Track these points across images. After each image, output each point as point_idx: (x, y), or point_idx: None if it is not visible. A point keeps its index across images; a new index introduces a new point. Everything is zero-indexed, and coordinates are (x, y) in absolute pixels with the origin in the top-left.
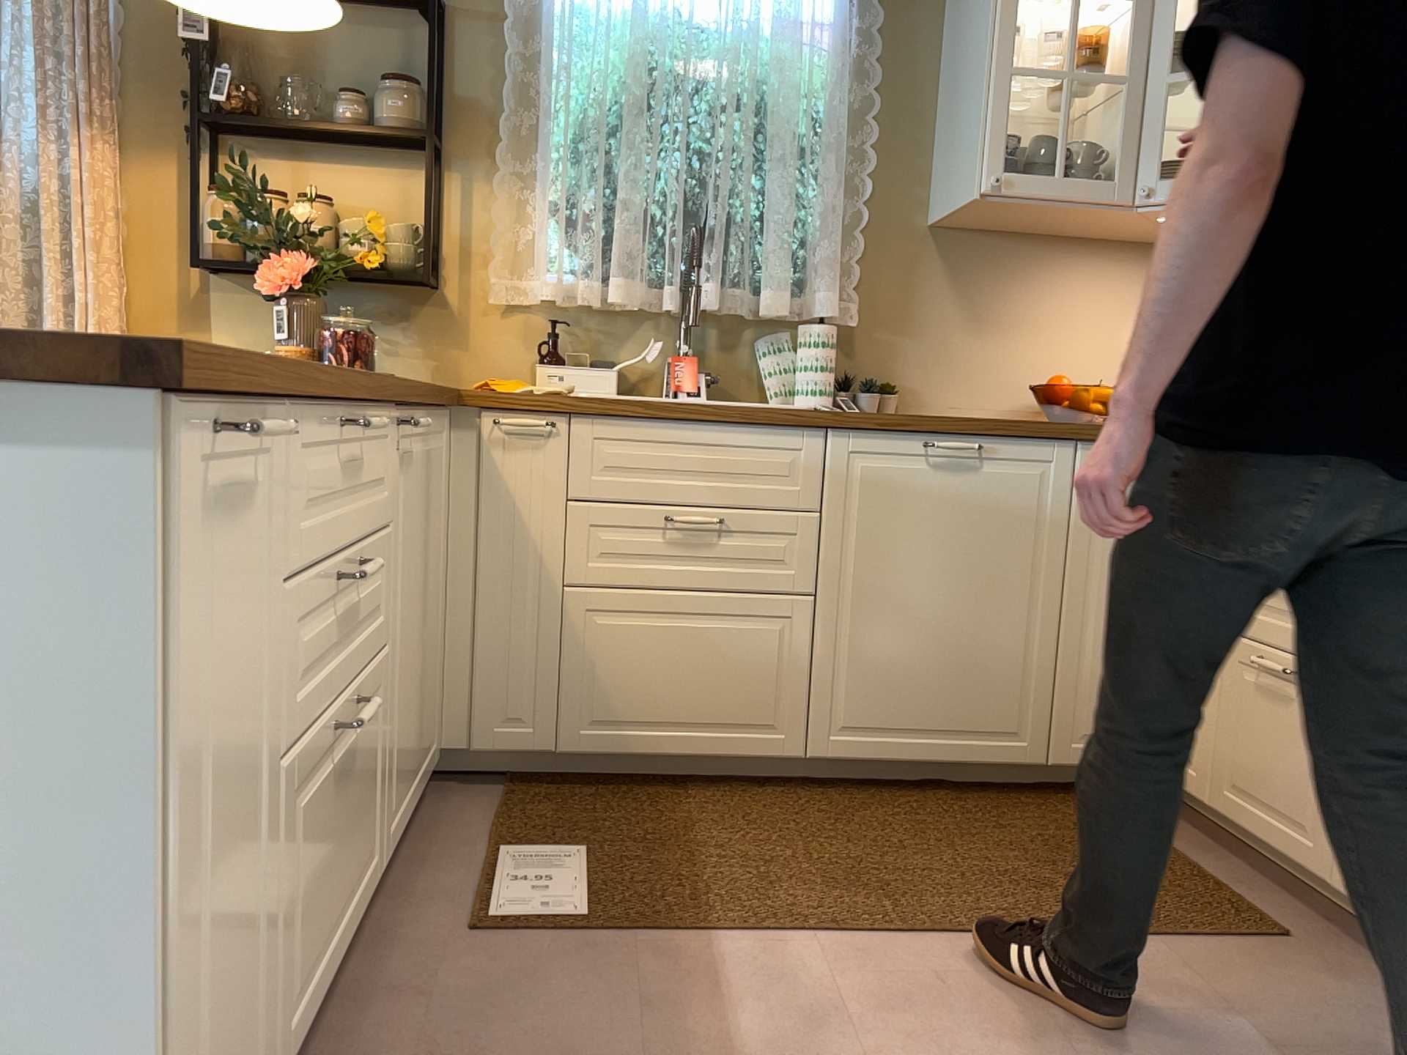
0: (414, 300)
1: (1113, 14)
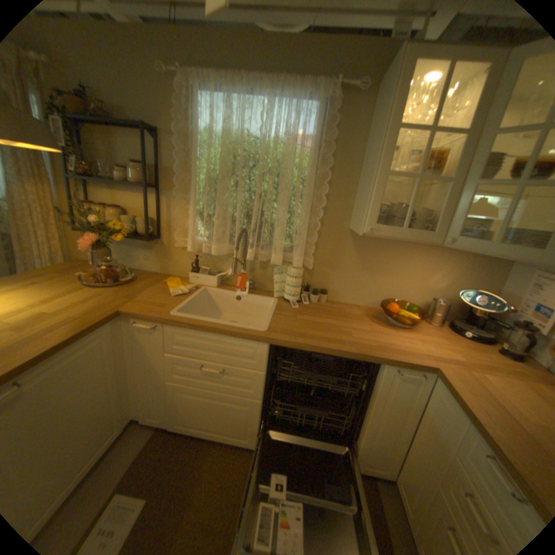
0: (152, 242)
1: (457, 135)
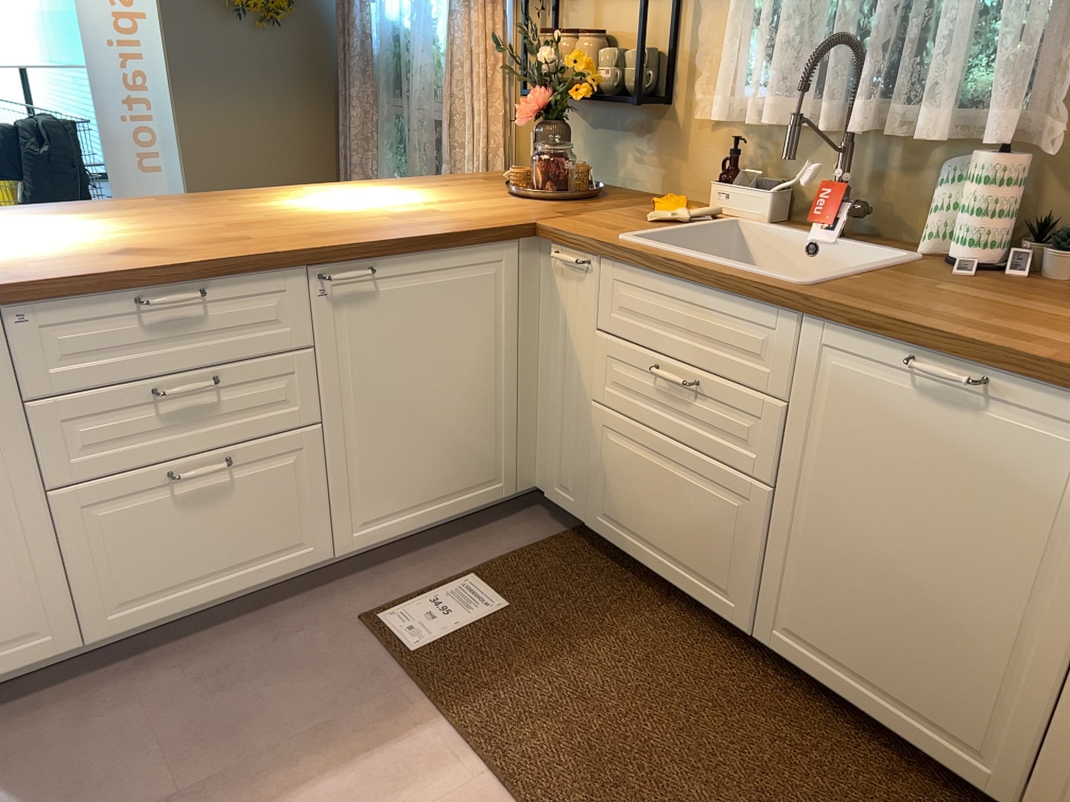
0: (652, 117)
1: None
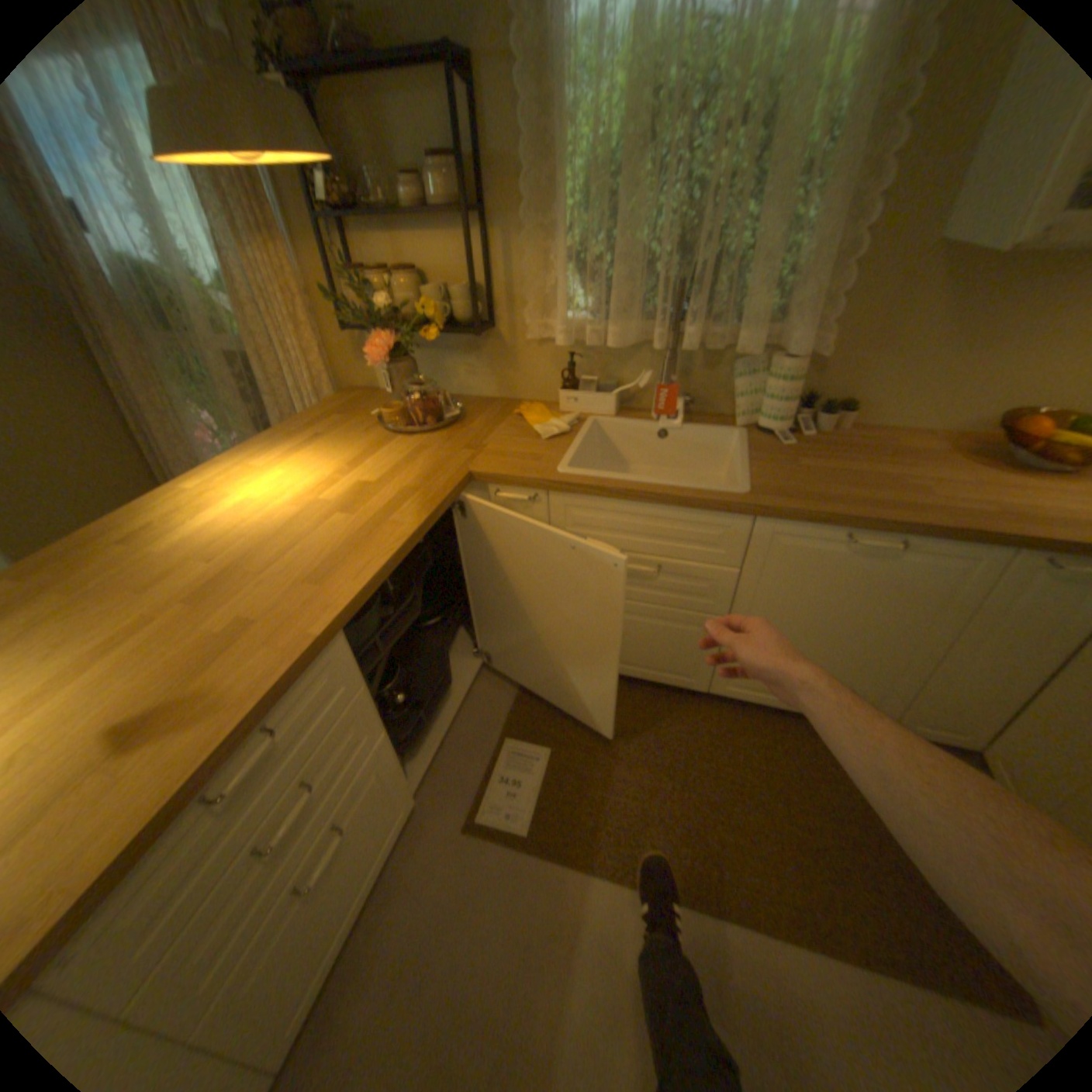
0: (478, 336)
1: None
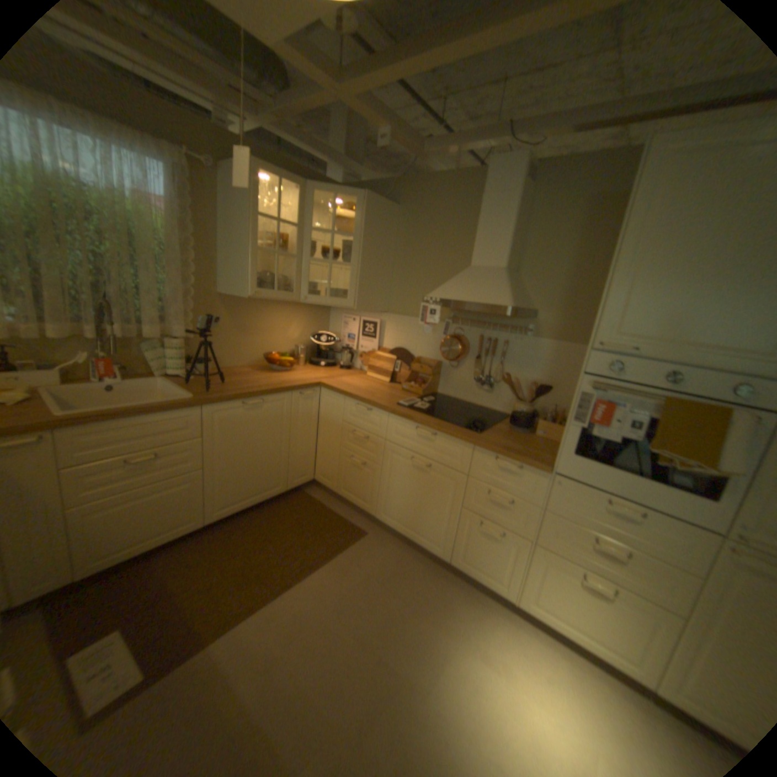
0: None
1: (284, 224)
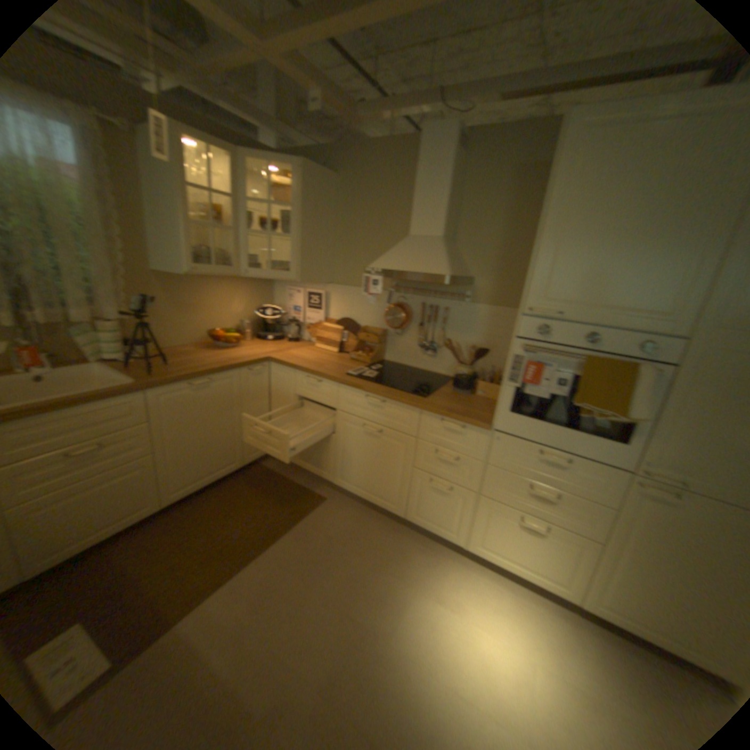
0: None
1: (215, 193)
